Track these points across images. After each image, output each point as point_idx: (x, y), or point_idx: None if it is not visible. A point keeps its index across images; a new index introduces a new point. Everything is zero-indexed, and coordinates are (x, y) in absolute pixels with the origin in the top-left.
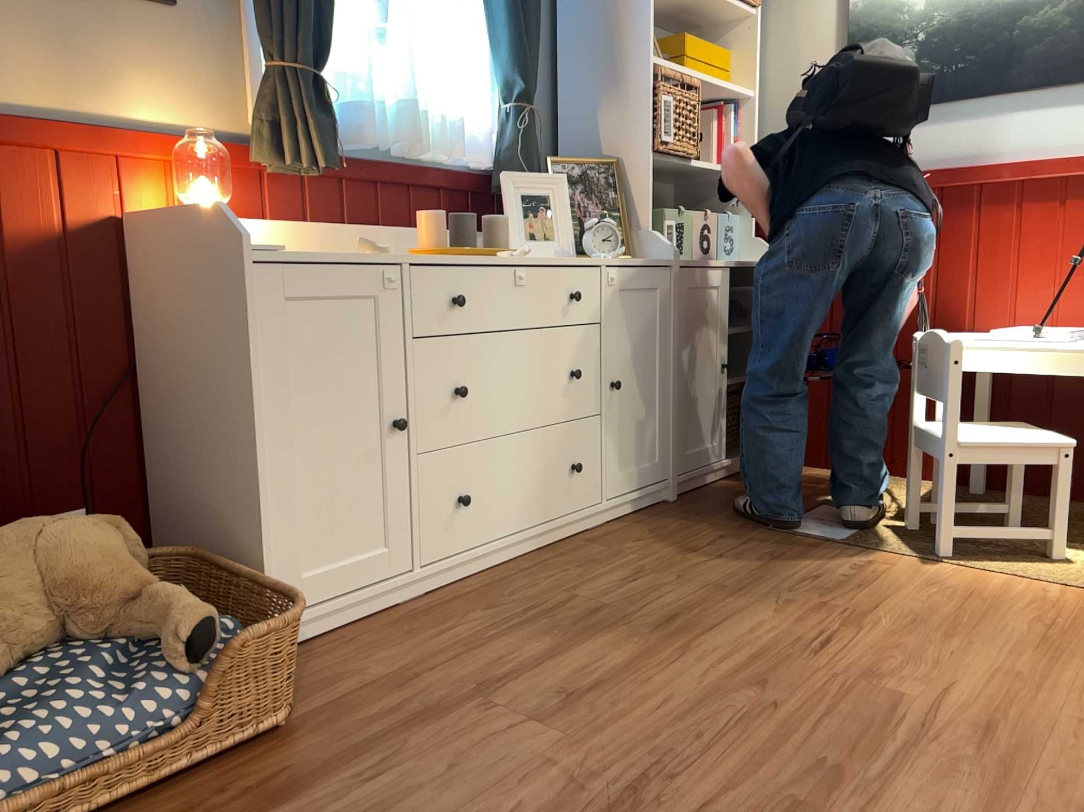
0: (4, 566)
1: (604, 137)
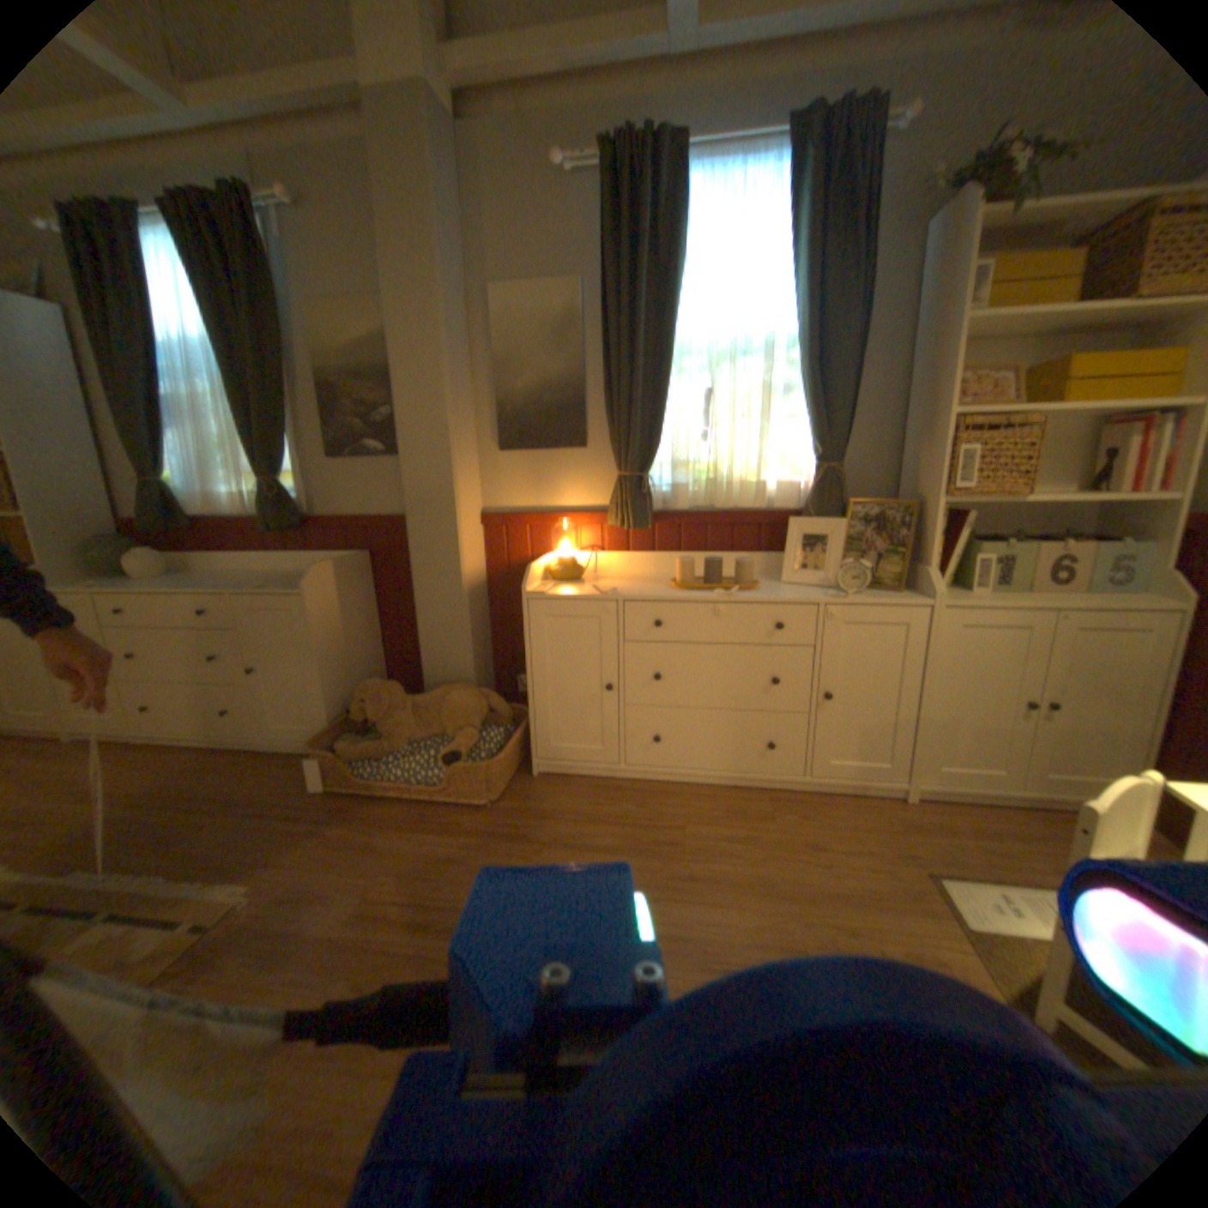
0: (436, 702)
1: (921, 478)
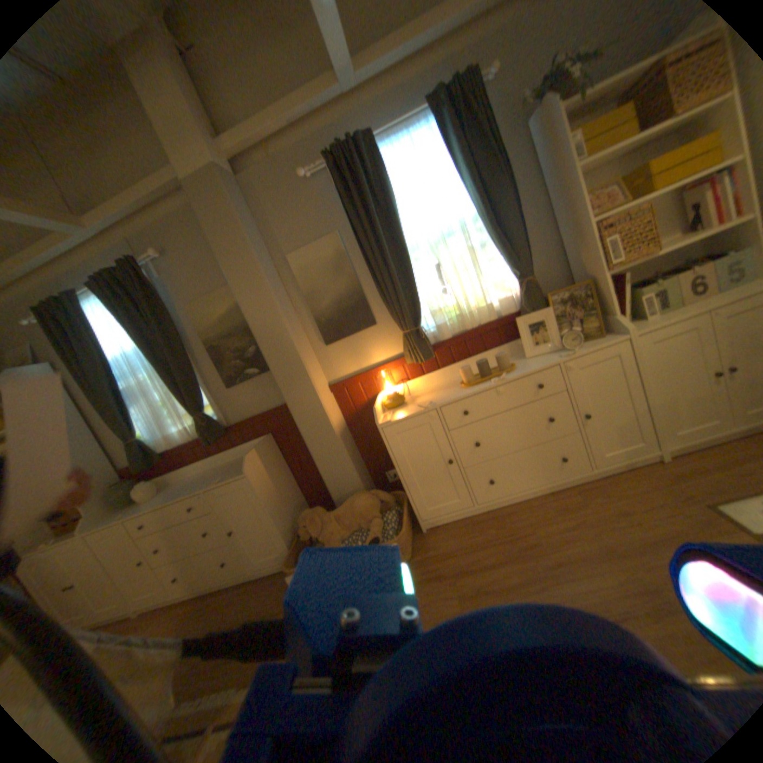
0: (347, 509)
1: (585, 264)
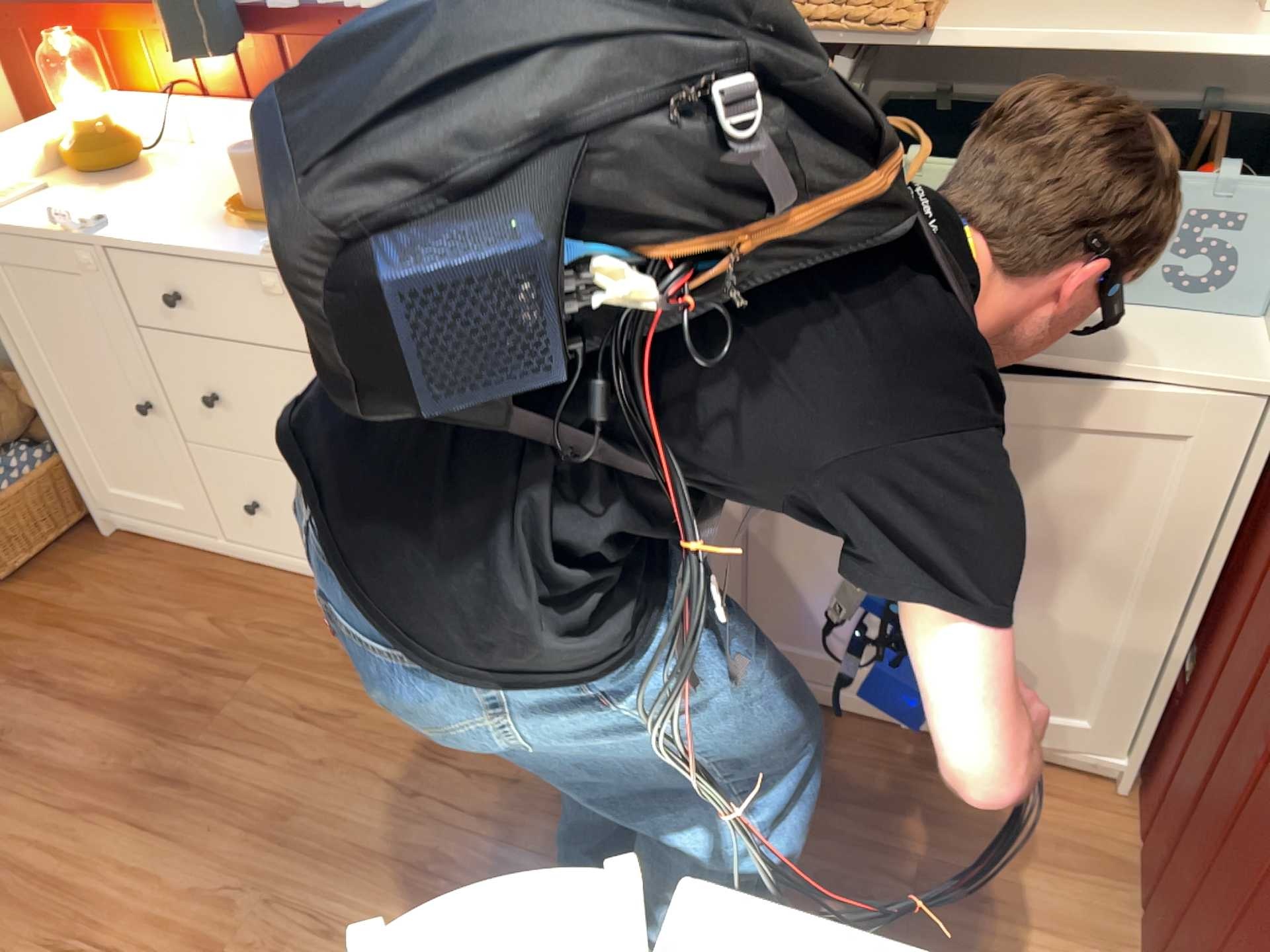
0: None
1: None
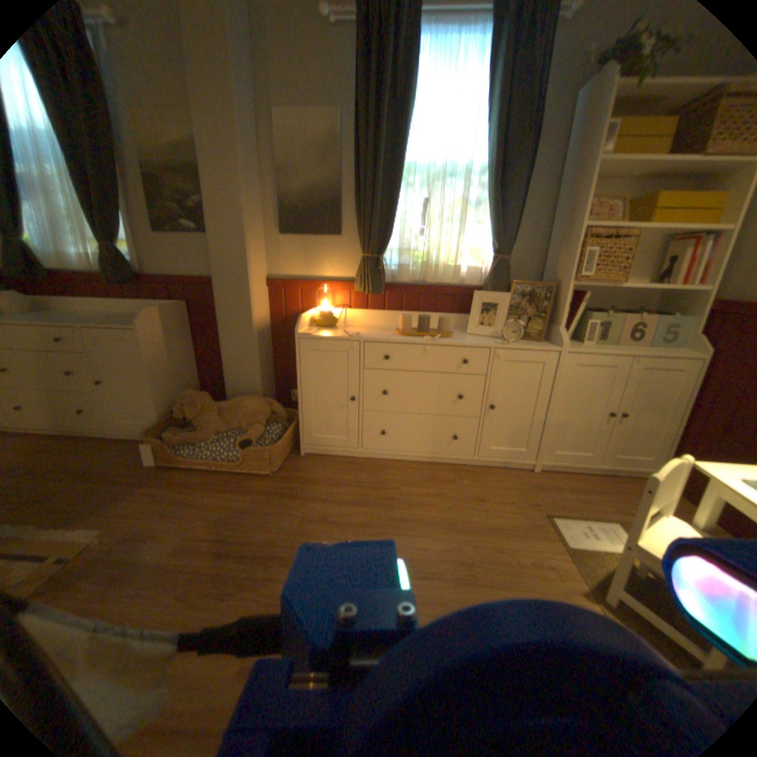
0: (234, 406)
1: (558, 268)
